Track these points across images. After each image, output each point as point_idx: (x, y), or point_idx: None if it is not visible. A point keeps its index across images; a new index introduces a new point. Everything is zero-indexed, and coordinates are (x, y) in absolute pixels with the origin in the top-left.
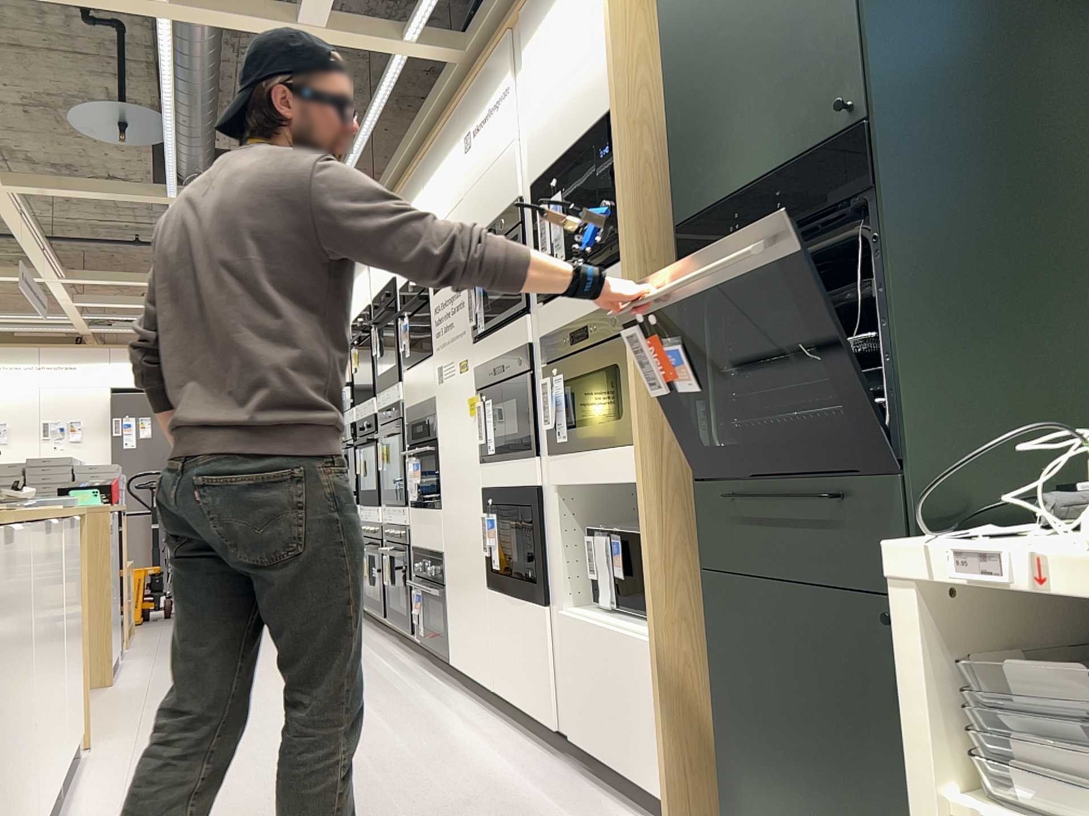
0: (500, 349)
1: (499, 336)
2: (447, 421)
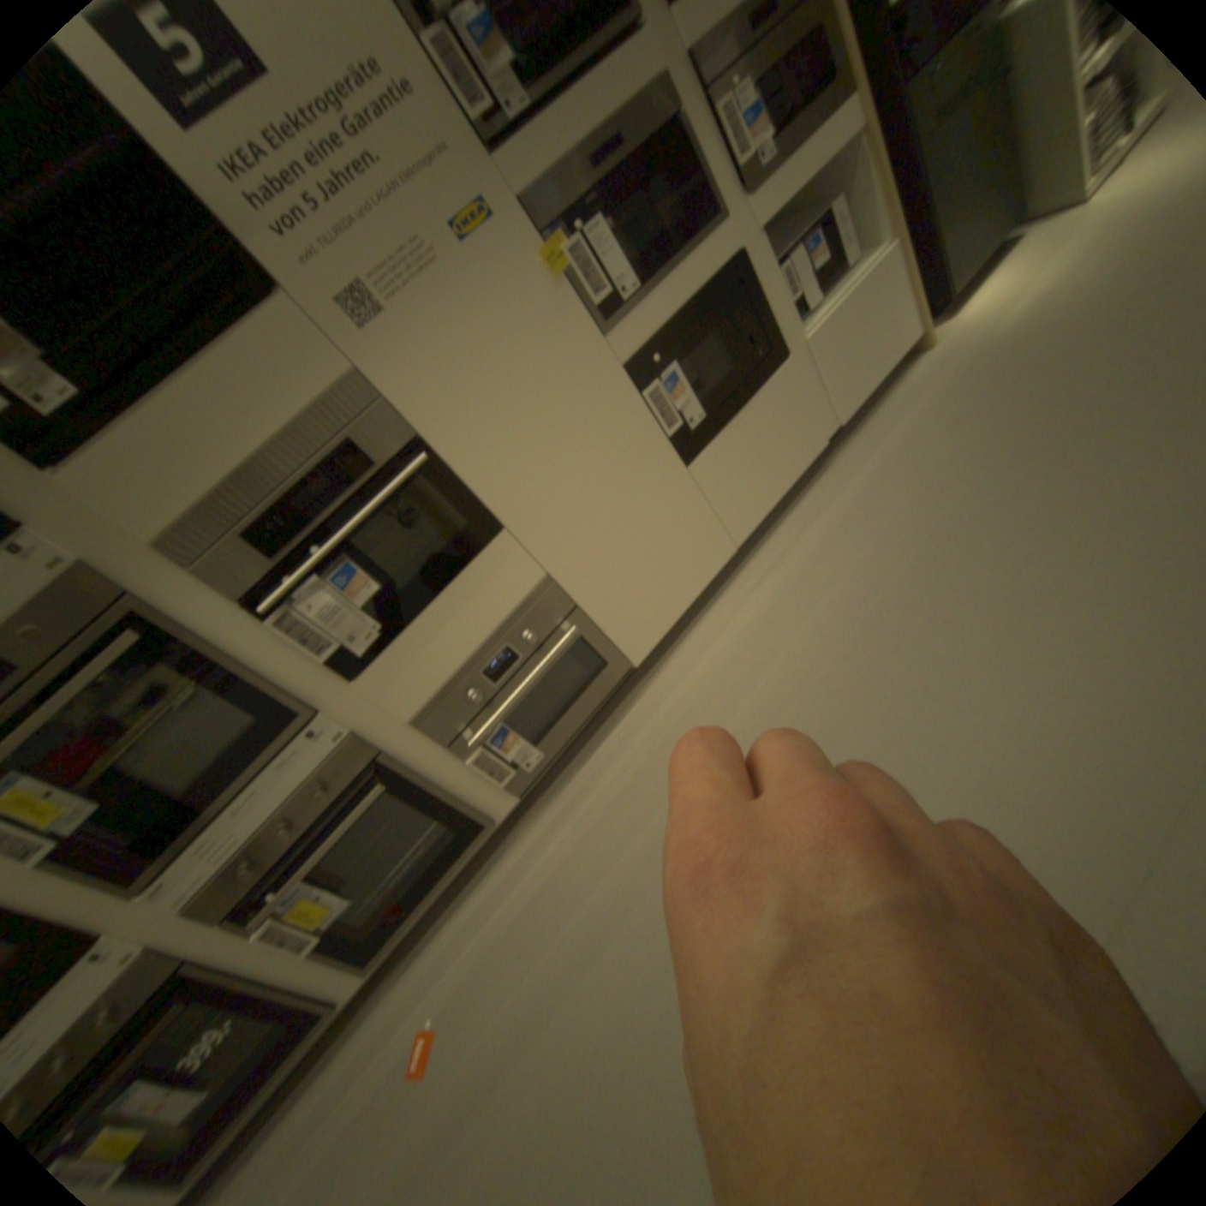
0: (593, 117)
1: (582, 96)
2: (448, 365)
